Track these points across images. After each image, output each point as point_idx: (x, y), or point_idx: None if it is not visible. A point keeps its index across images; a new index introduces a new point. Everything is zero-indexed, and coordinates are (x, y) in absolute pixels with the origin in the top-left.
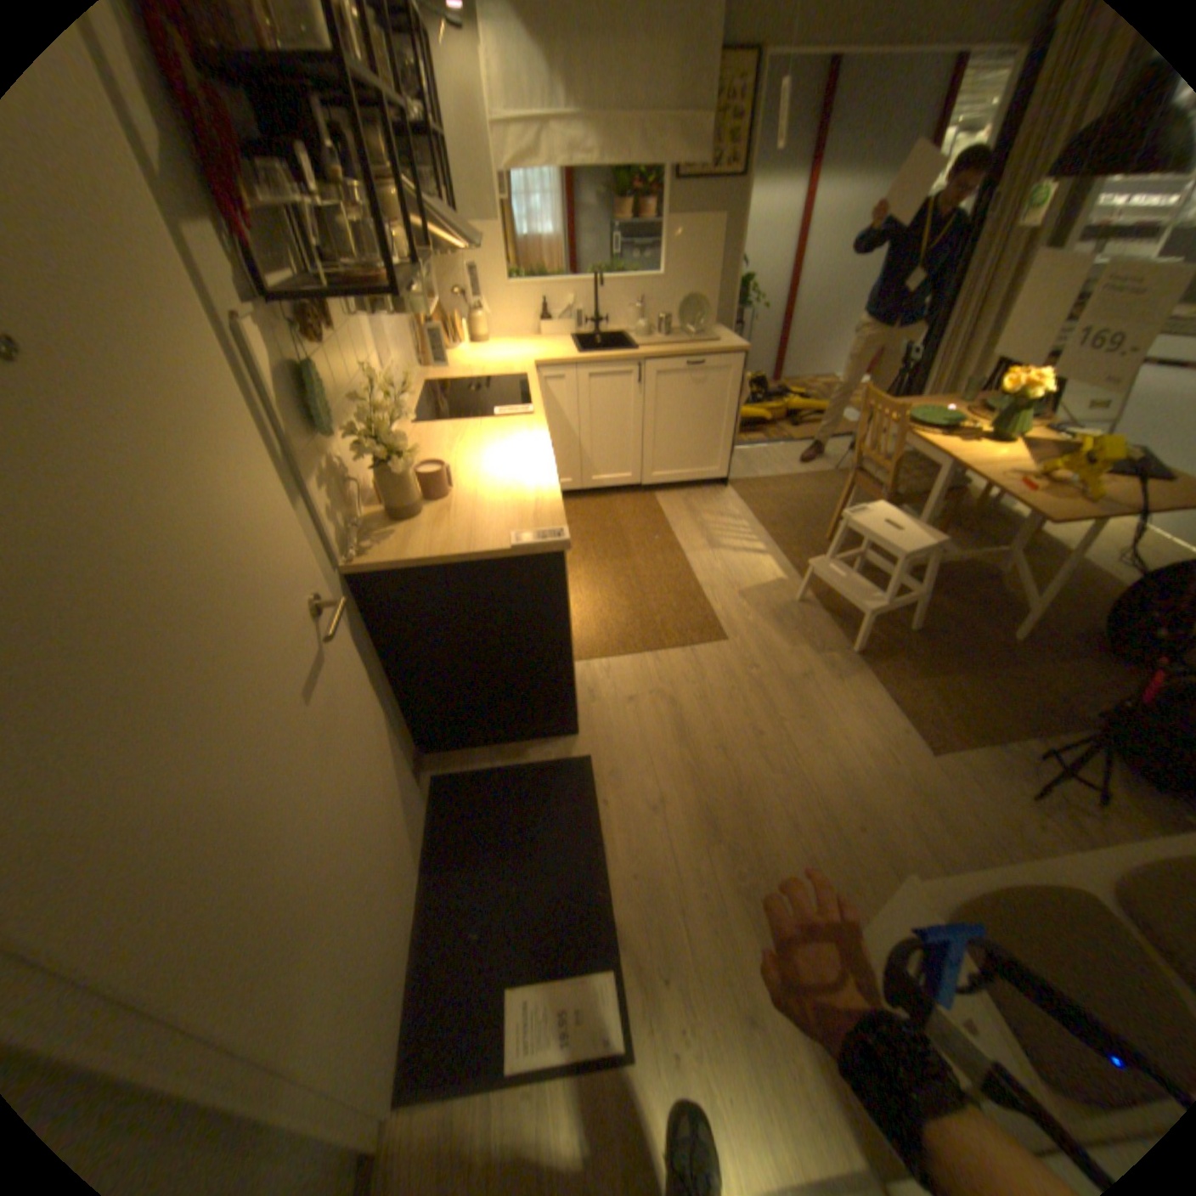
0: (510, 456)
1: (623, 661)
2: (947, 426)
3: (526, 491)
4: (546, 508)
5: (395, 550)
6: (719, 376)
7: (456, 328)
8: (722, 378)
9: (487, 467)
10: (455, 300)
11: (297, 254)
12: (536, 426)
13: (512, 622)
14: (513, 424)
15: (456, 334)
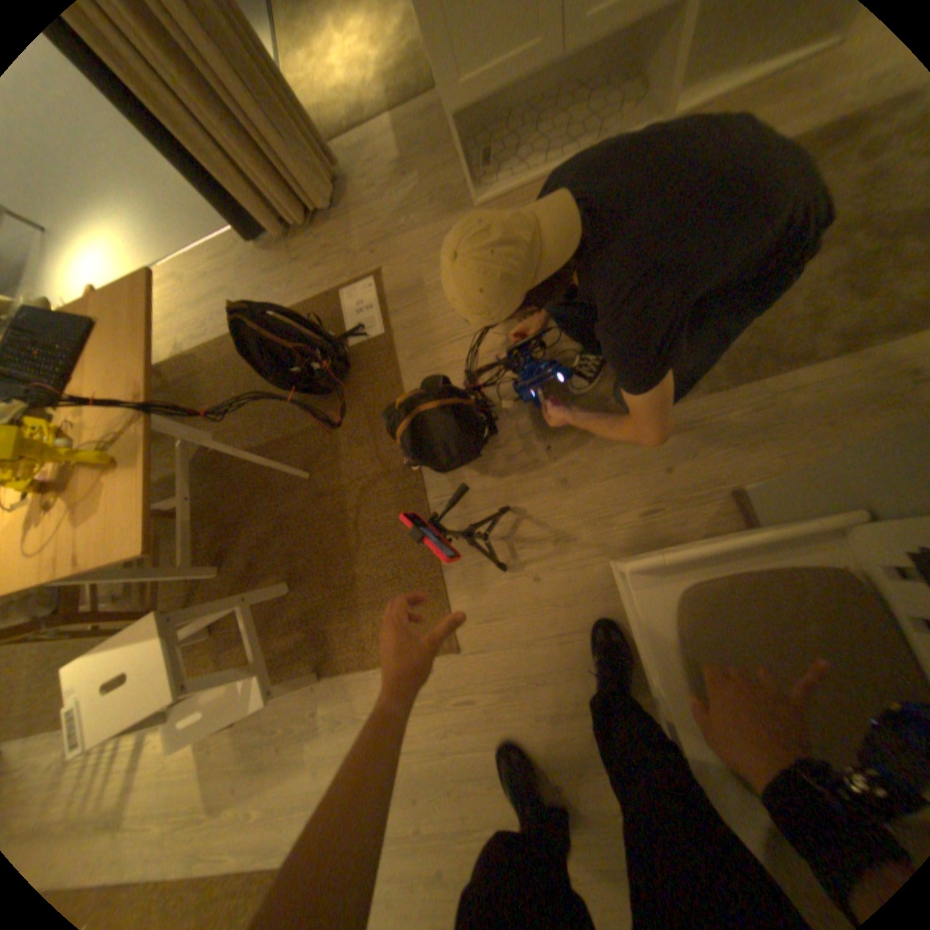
0: None
1: None
2: None
3: None
4: None
5: None
6: None
7: None
8: None
9: None
10: None
11: None
12: None
13: None
14: None
15: None
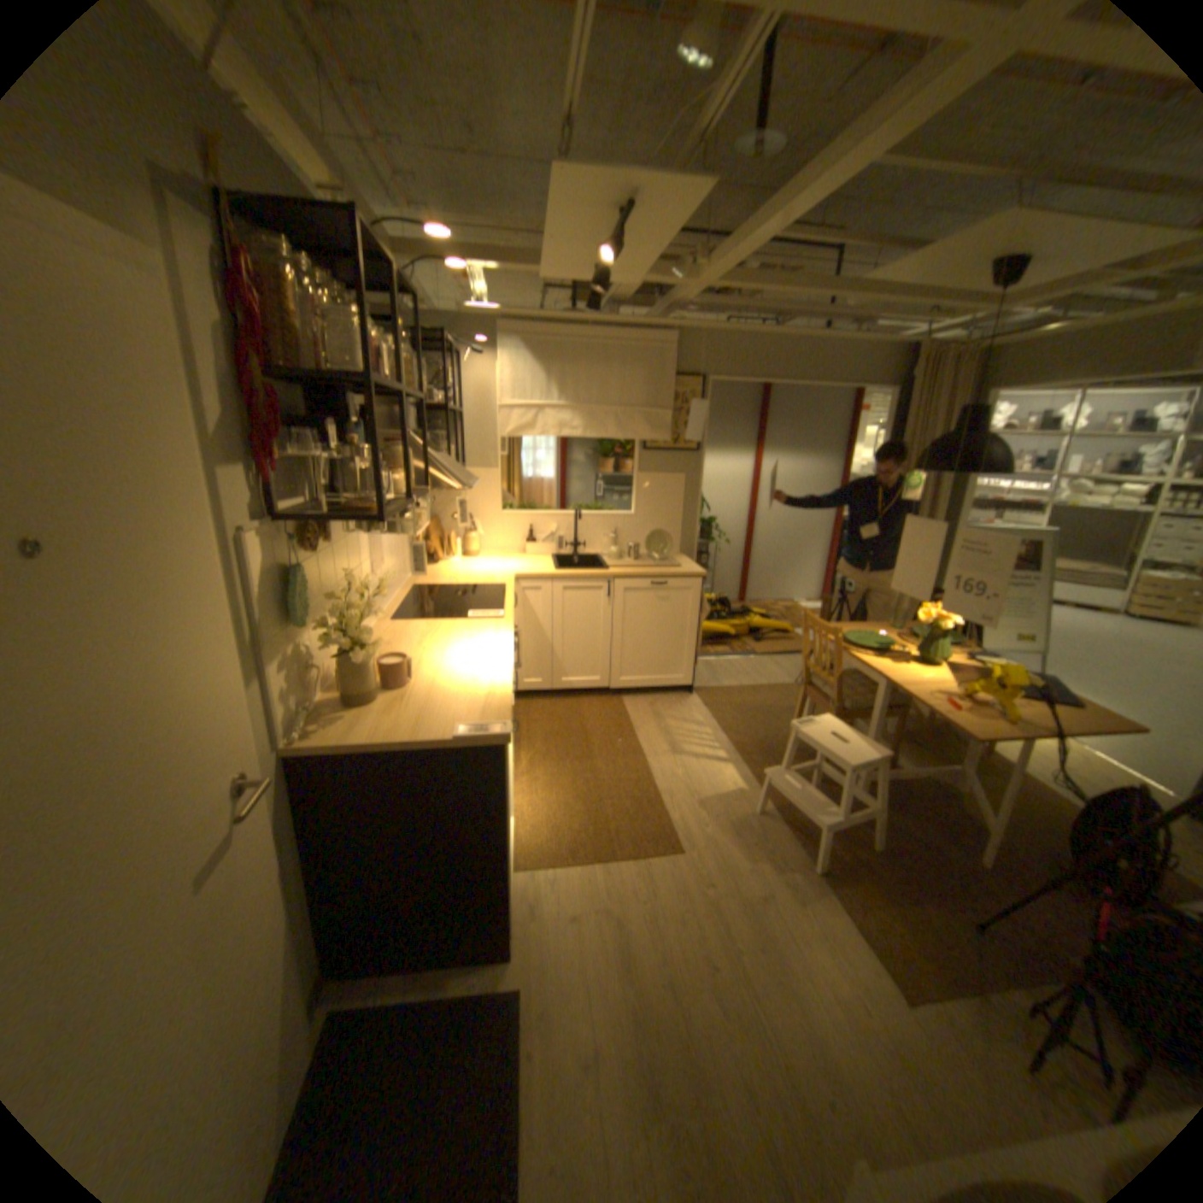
0: (473, 653)
1: (570, 873)
2: (879, 649)
3: (480, 685)
4: (495, 702)
5: (339, 734)
6: (682, 595)
7: (452, 543)
8: (685, 597)
9: (450, 661)
10: (454, 522)
11: (311, 487)
12: (503, 628)
13: (447, 817)
14: (483, 625)
15: (452, 548)
